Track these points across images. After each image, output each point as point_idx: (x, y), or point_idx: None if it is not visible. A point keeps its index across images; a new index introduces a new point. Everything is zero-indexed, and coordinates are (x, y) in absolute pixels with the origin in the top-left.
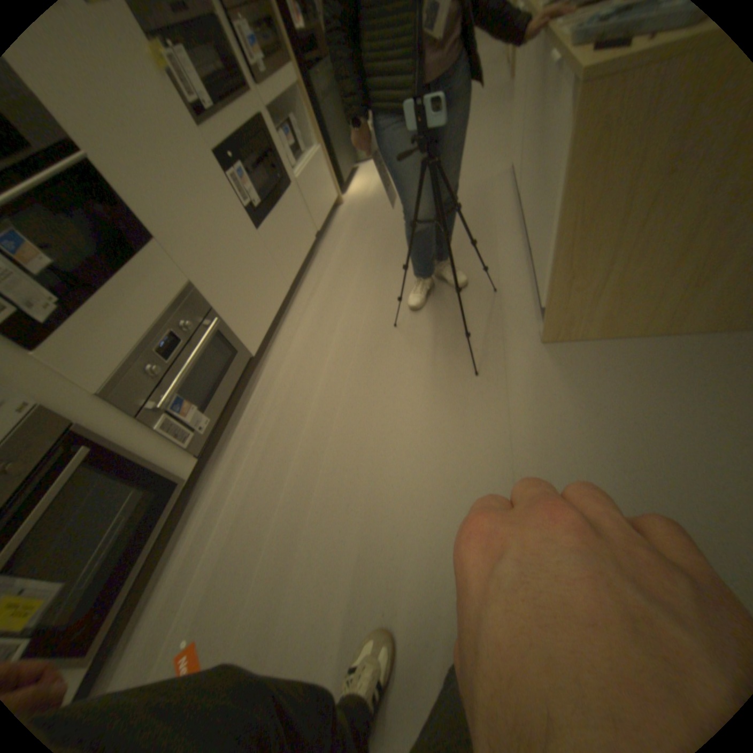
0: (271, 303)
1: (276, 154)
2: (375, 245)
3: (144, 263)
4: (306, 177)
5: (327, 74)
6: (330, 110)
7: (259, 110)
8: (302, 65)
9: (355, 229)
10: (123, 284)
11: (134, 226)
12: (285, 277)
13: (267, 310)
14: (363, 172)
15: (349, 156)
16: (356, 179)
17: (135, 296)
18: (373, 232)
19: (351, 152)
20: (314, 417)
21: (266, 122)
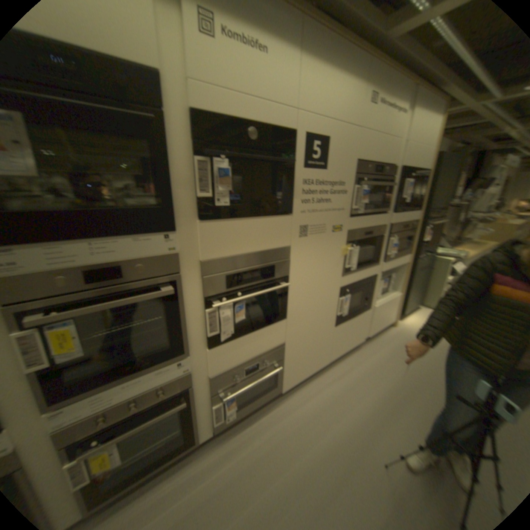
0: (311, 370)
1: (371, 297)
2: (402, 382)
3: (272, 330)
4: (380, 311)
5: (429, 264)
6: (419, 281)
7: (376, 275)
8: (415, 259)
9: (393, 356)
10: (257, 336)
11: (282, 313)
12: (329, 359)
13: (306, 373)
14: (420, 319)
15: (415, 305)
16: (412, 320)
17: (257, 342)
18: (405, 371)
19: (418, 303)
20: (284, 484)
21: (376, 281)
